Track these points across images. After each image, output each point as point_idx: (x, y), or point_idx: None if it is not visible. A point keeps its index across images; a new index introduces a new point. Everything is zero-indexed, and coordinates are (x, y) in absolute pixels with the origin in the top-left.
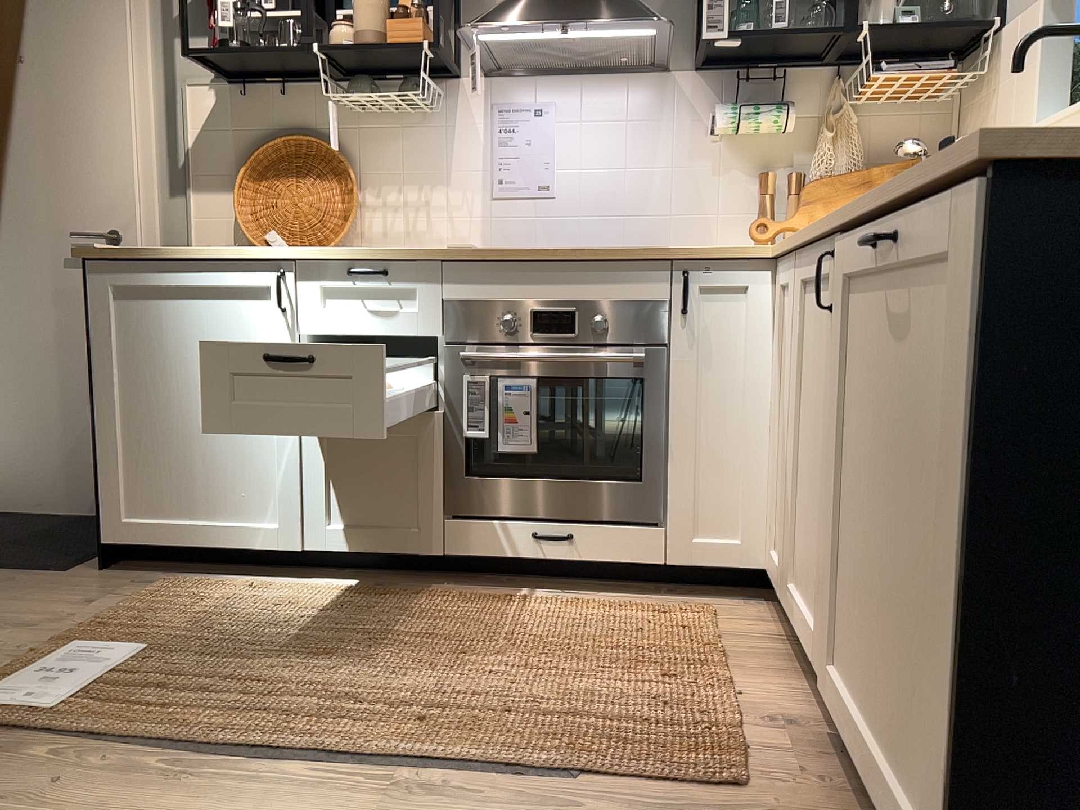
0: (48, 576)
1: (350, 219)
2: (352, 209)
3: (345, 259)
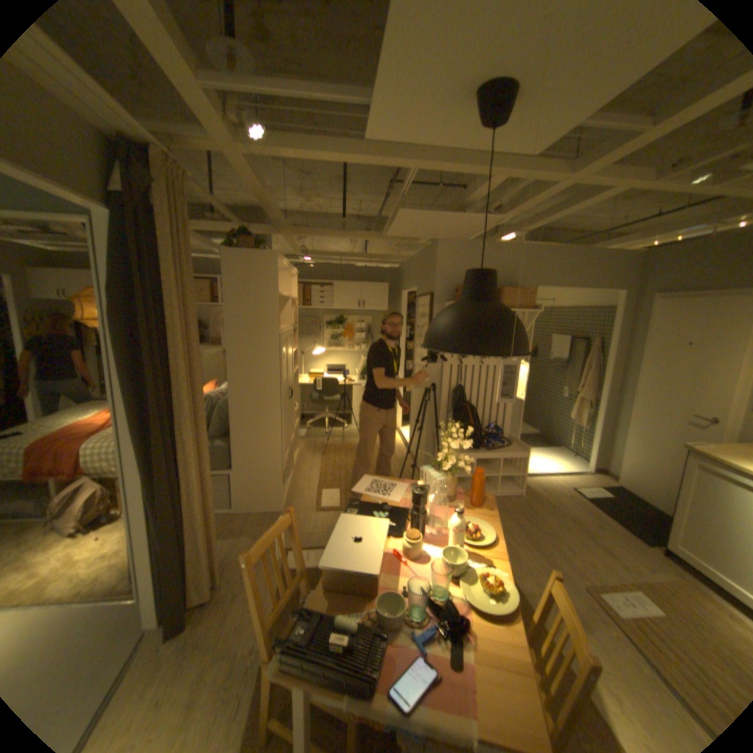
0: (643, 545)
1: None
2: None
3: None
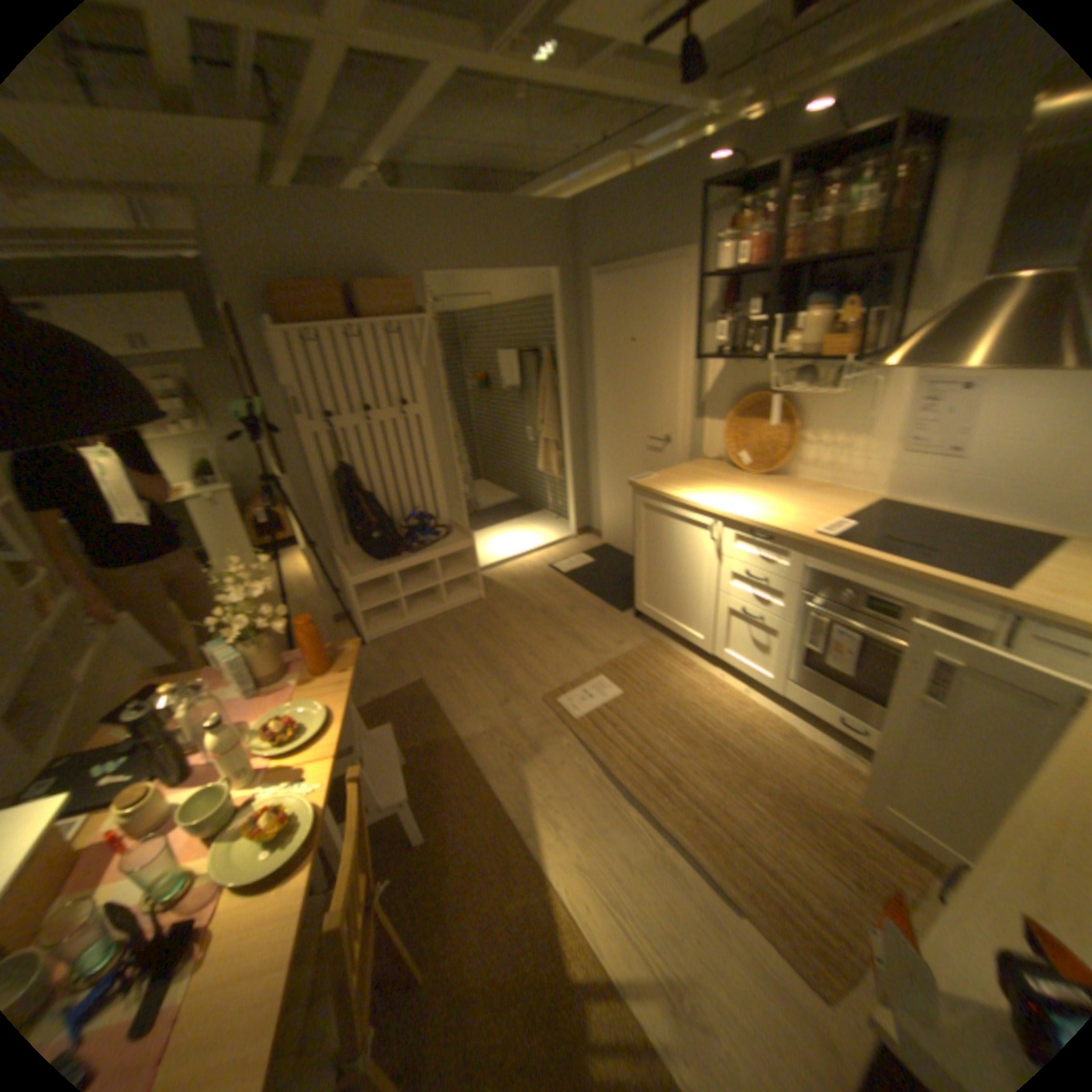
0: (616, 613)
1: (791, 453)
2: (794, 446)
3: (750, 524)
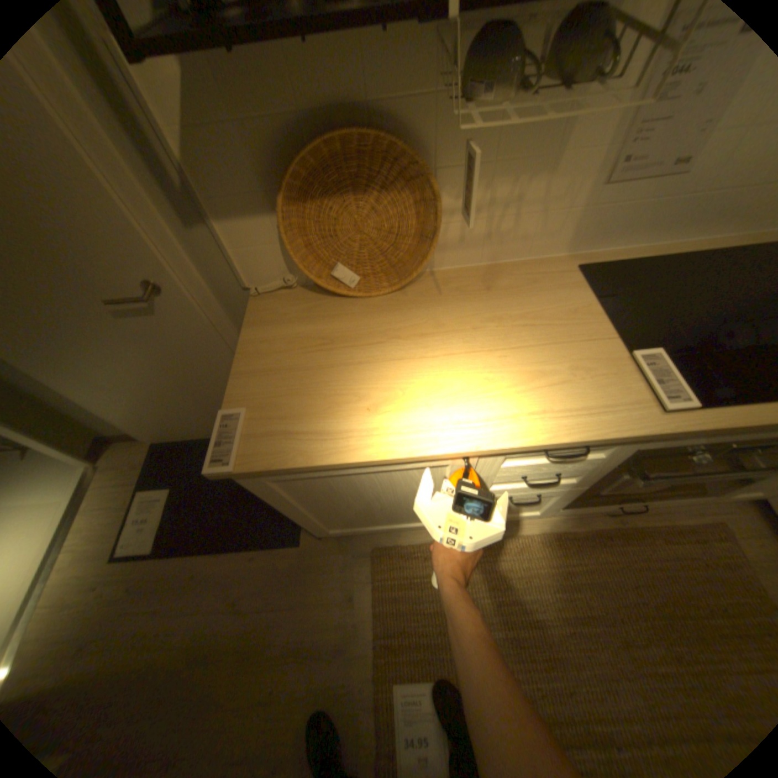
0: (292, 554)
1: (437, 242)
2: (439, 230)
3: (549, 446)
